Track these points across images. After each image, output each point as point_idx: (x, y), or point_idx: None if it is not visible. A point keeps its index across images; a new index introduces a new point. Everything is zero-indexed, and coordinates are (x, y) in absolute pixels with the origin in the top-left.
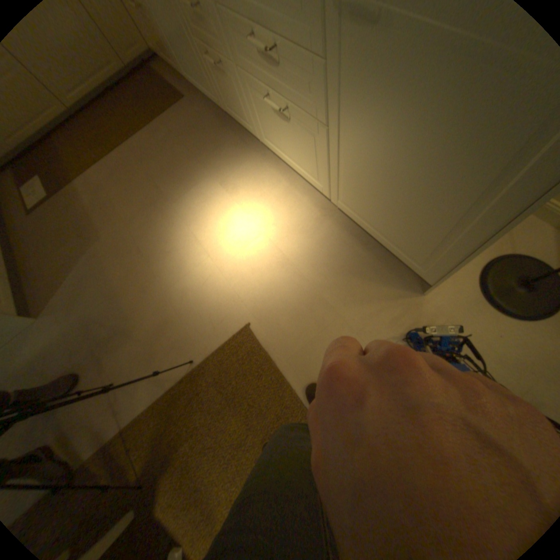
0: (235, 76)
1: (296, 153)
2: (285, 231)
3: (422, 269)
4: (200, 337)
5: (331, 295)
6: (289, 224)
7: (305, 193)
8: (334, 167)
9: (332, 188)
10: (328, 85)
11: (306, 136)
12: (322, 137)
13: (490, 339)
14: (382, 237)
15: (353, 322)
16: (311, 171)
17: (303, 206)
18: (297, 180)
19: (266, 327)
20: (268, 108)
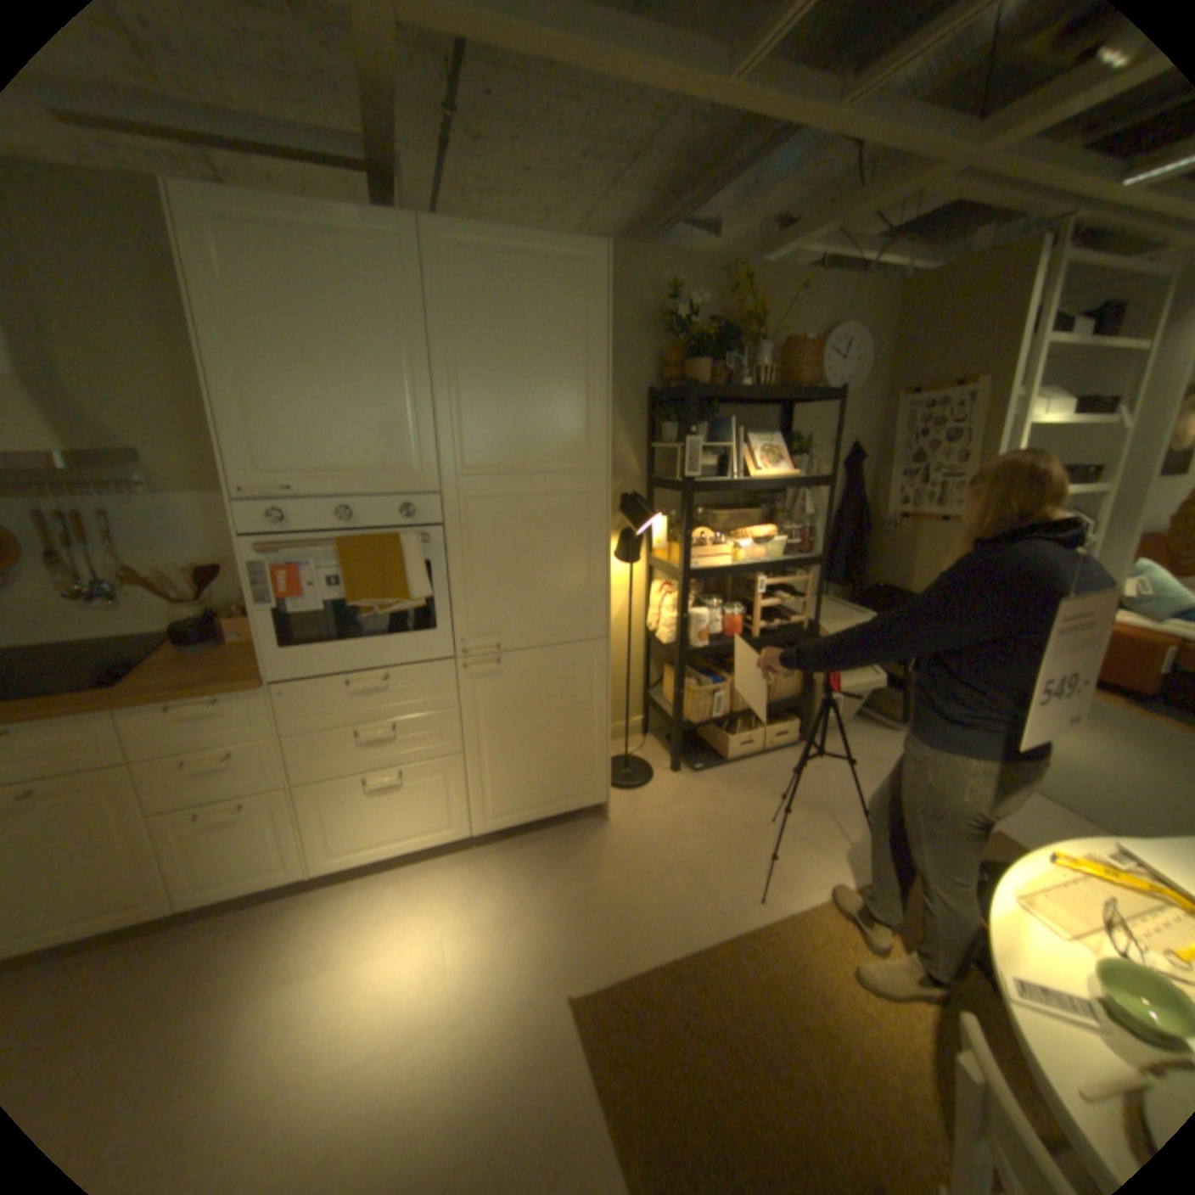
0: (276, 810)
1: (406, 827)
2: (462, 913)
3: (592, 801)
4: (557, 1107)
5: (576, 890)
6: (456, 905)
7: (428, 874)
8: (475, 789)
9: (472, 821)
10: (463, 724)
11: (430, 788)
12: (456, 771)
13: (660, 803)
14: (548, 812)
15: (615, 881)
16: (435, 830)
17: (444, 882)
18: (399, 876)
19: (584, 978)
20: (353, 805)
